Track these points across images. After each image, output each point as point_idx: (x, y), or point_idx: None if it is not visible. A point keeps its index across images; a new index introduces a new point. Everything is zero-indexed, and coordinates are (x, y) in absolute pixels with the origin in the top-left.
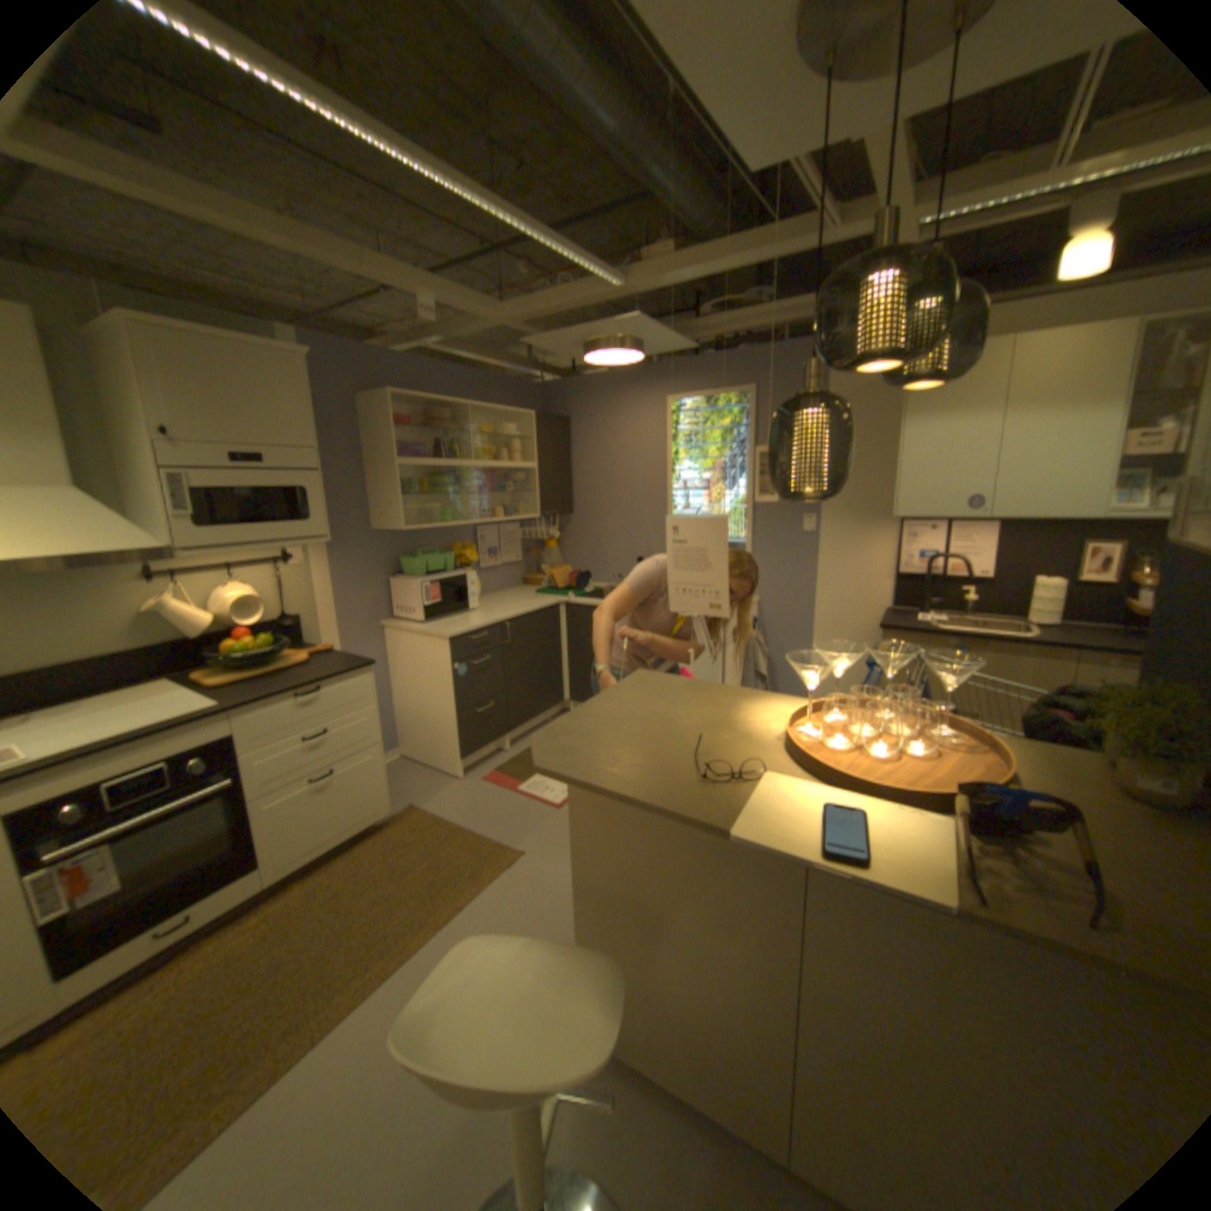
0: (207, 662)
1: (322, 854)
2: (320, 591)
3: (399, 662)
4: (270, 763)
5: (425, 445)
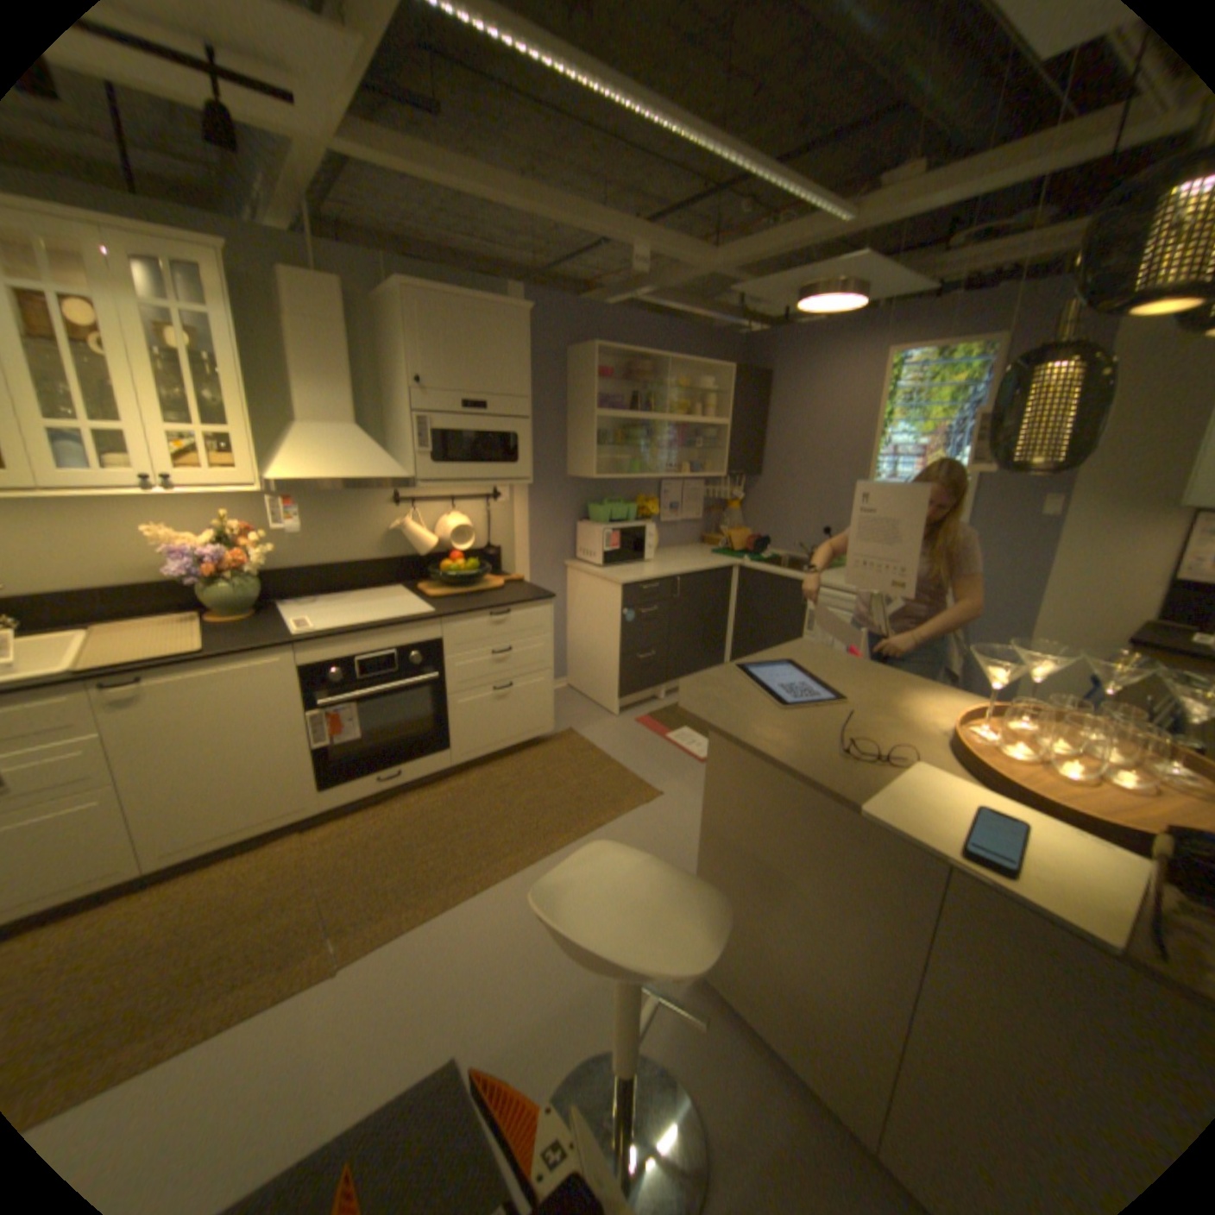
0: (429, 577)
1: (496, 751)
2: (518, 528)
3: (575, 601)
4: (466, 666)
5: (622, 397)
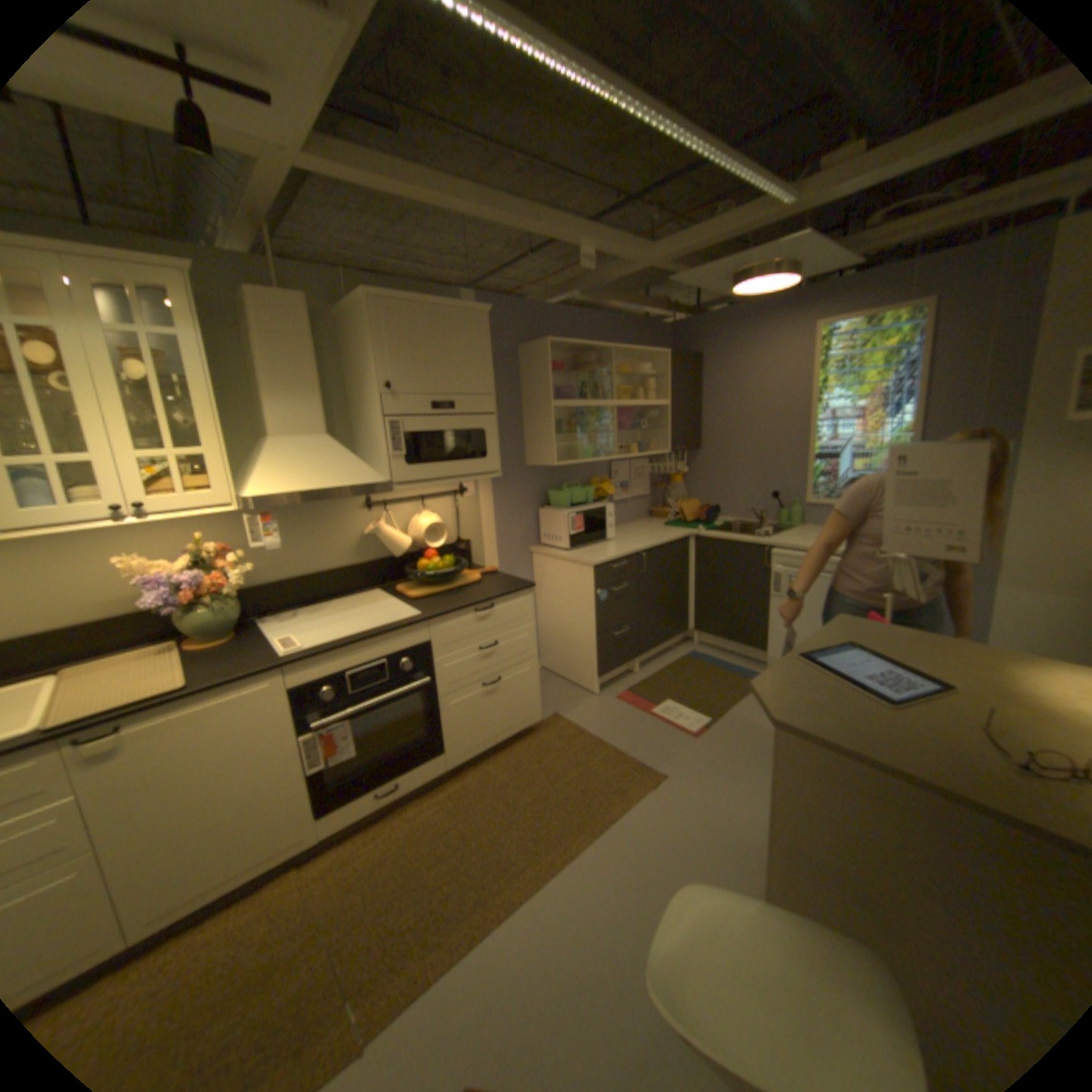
0: (409, 578)
1: (490, 748)
2: (486, 520)
3: (544, 584)
4: (456, 666)
5: (572, 388)
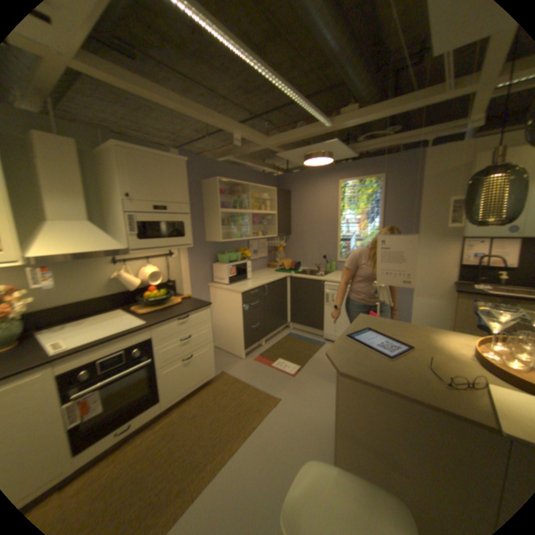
0: (137, 303)
1: (185, 396)
2: (183, 270)
3: (215, 303)
4: (165, 352)
5: (229, 203)
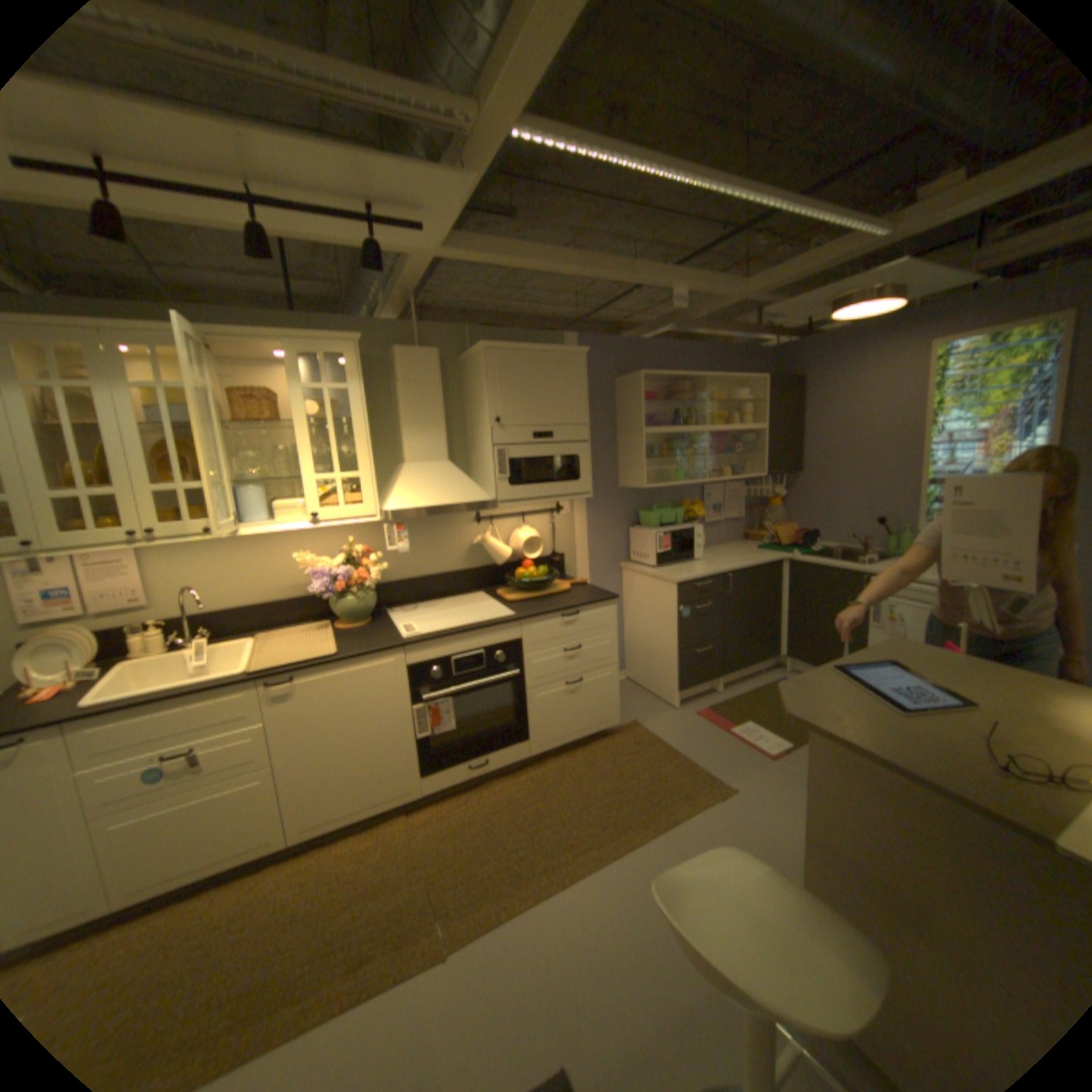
0: (507, 583)
1: (569, 742)
2: (578, 536)
3: (631, 599)
4: (542, 663)
5: (665, 415)
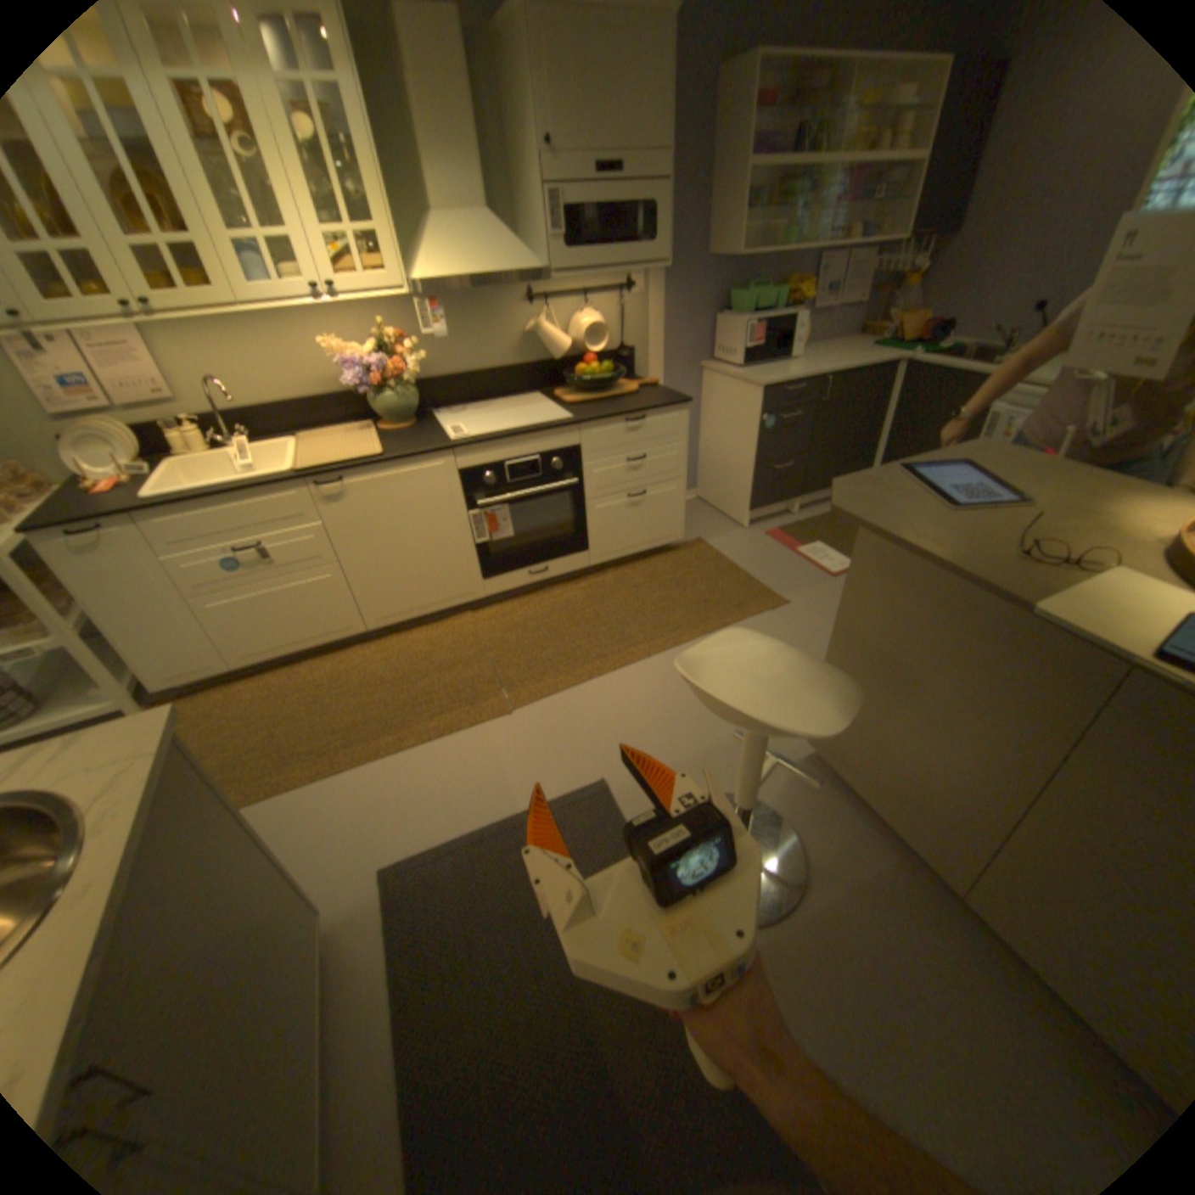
0: (565, 382)
1: (630, 555)
2: (653, 325)
3: (710, 407)
4: (603, 474)
5: (784, 135)
